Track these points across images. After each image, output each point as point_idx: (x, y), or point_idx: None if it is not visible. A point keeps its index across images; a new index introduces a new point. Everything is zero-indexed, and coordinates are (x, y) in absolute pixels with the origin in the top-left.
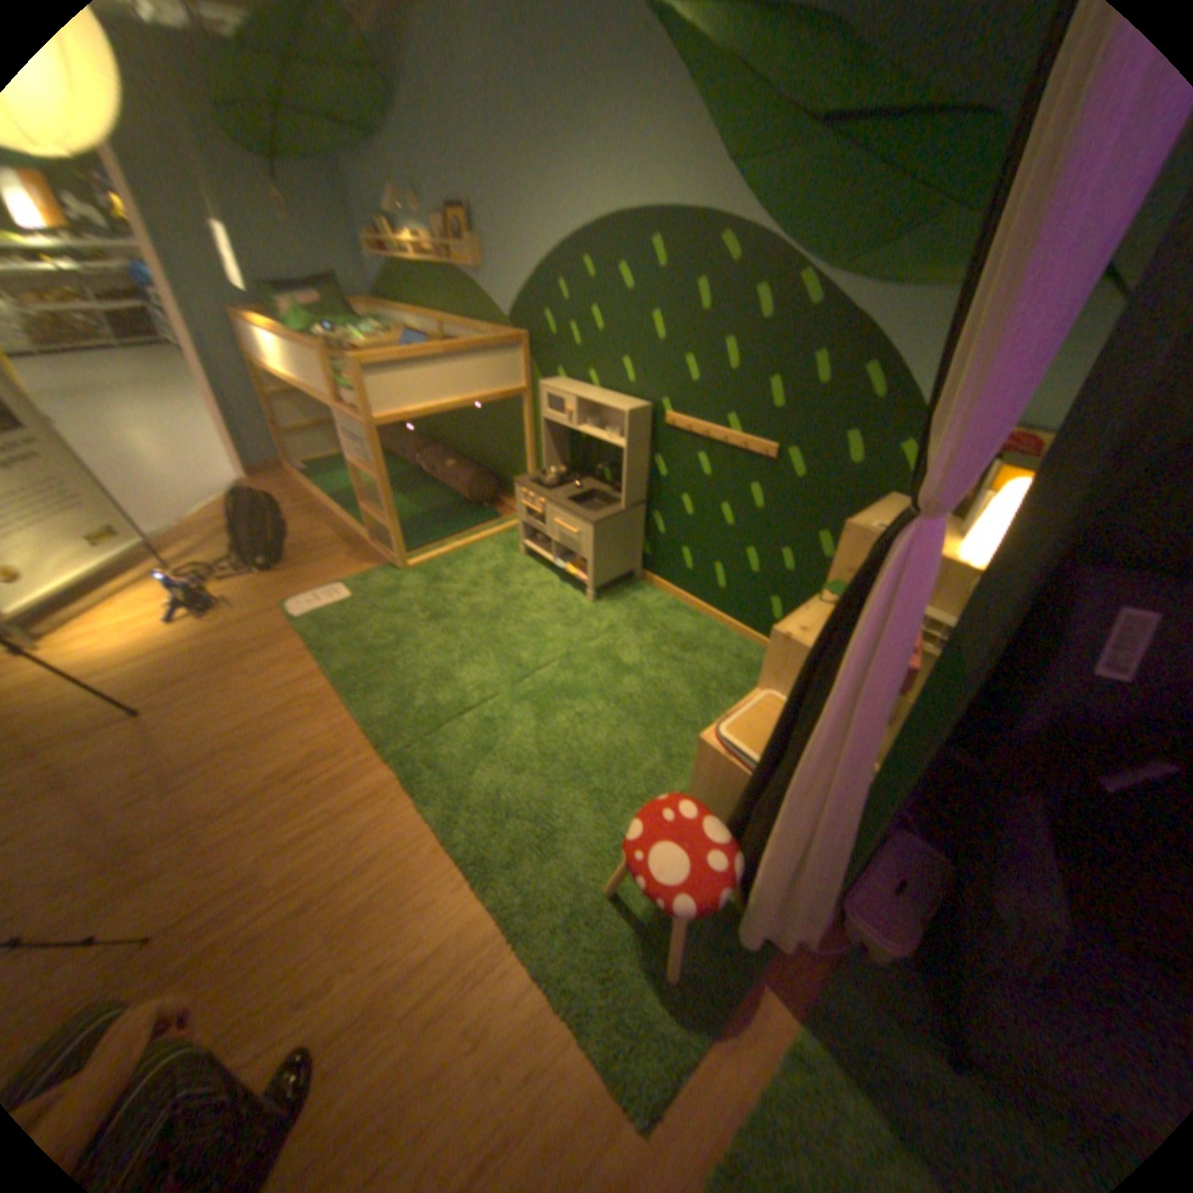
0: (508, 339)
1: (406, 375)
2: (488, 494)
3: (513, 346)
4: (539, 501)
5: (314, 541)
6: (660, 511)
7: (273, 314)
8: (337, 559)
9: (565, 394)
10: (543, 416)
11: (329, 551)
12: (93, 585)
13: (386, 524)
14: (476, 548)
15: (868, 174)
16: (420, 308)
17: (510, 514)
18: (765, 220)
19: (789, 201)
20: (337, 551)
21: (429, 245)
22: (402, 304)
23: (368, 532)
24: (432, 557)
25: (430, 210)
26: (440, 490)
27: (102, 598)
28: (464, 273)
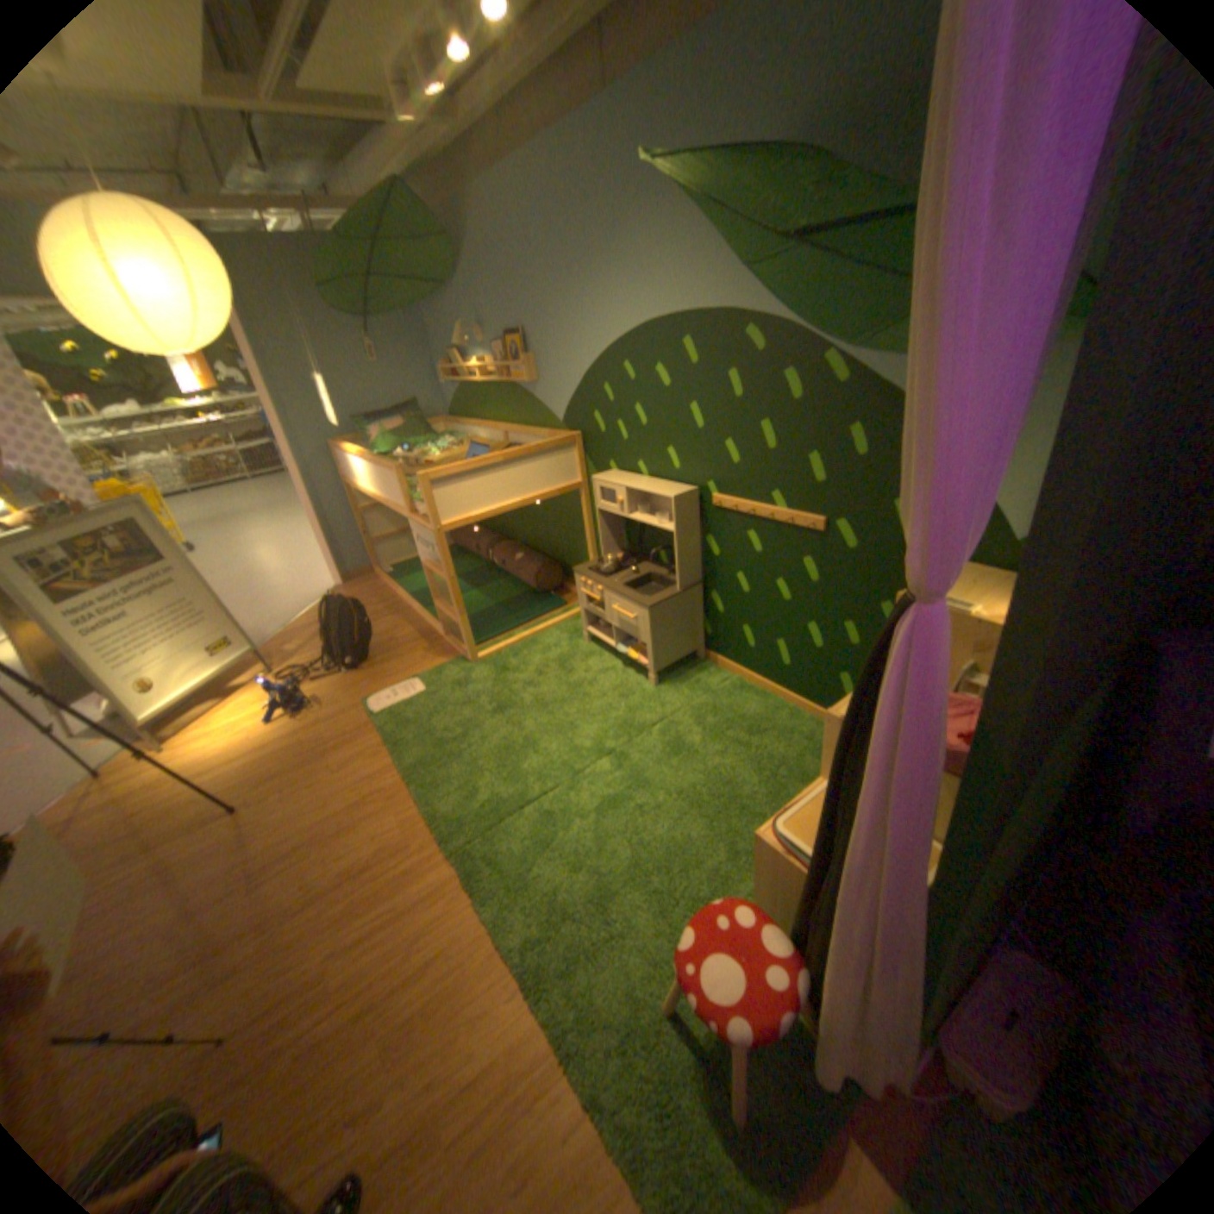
0: (562, 439)
1: (470, 482)
2: (552, 582)
3: (567, 445)
4: (595, 588)
5: (395, 638)
6: (715, 590)
7: (363, 440)
8: (414, 654)
9: (614, 485)
10: (596, 507)
11: (407, 646)
12: (208, 690)
13: (455, 620)
14: (541, 635)
15: (871, 260)
16: (487, 420)
17: (575, 600)
18: (782, 311)
19: (801, 293)
20: (414, 646)
21: (491, 367)
22: (472, 418)
23: (441, 627)
24: (499, 647)
25: (490, 337)
26: (509, 581)
27: (215, 701)
28: (522, 386)
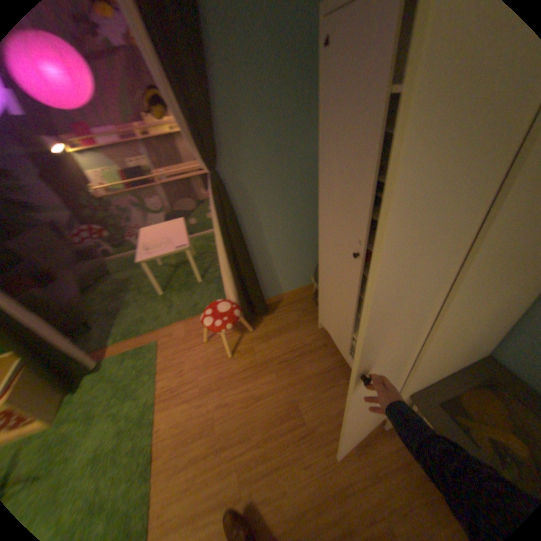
0: None
1: None
2: None
3: None
4: None
5: None
6: None
7: None
8: None
9: None
10: None
11: None
12: None
13: None
14: None
15: None
16: None
17: None
18: None
19: None
20: None
21: None
22: None
23: None
24: None
25: None
26: None
27: None
28: None
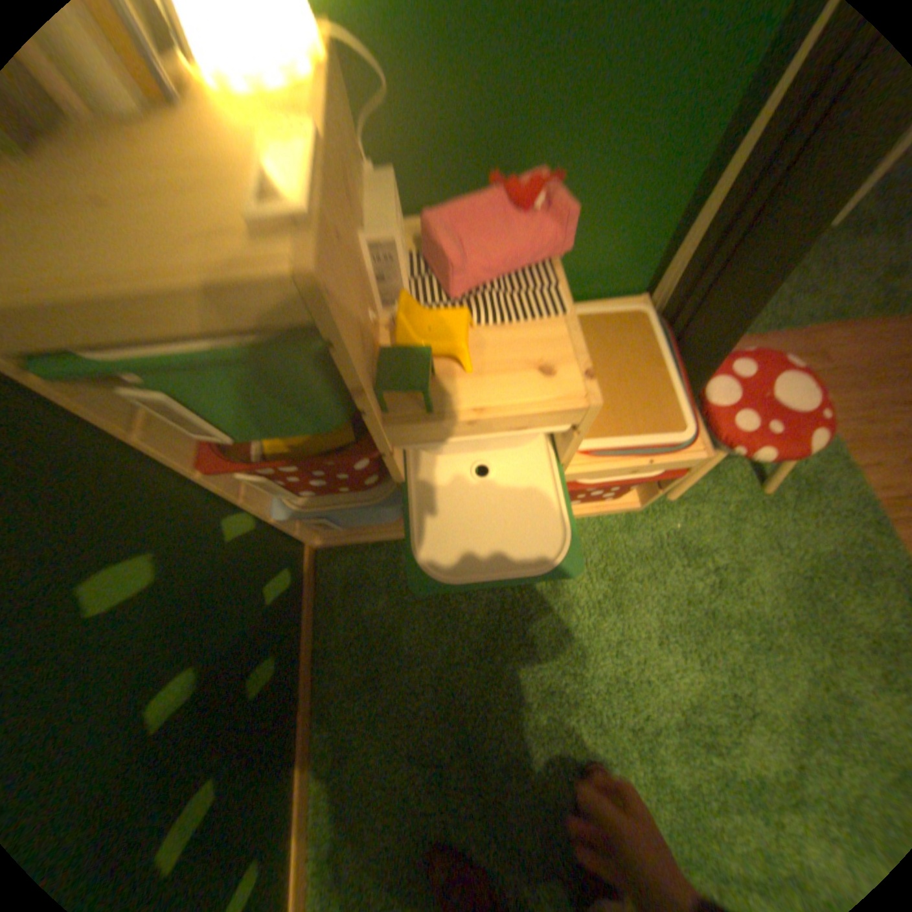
0: None
1: None
2: None
3: None
4: None
5: None
6: None
7: None
8: None
9: None
10: None
11: None
12: None
13: None
14: None
15: None
16: None
17: None
18: None
19: None
20: None
21: None
22: None
23: None
24: None
25: None
26: None
27: None
28: None
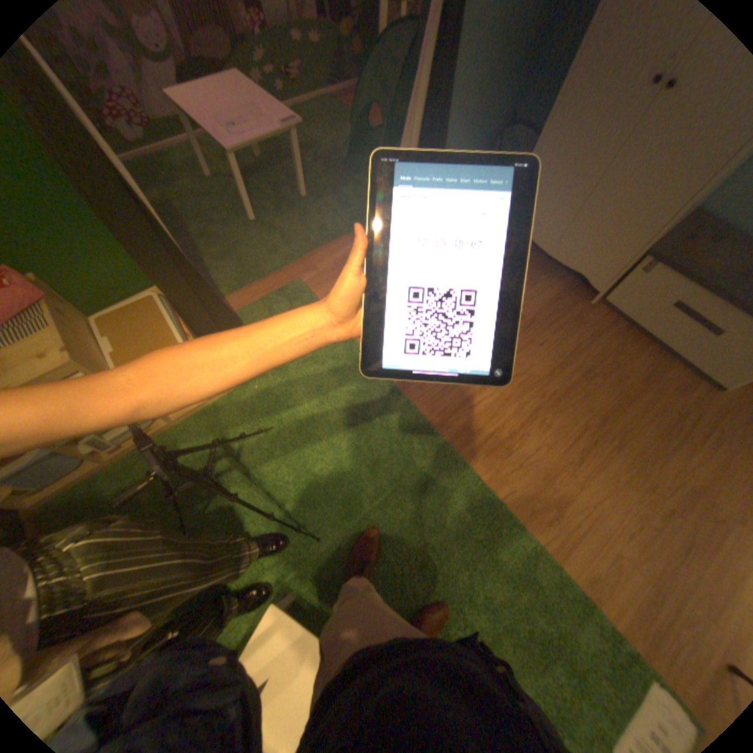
0: None
1: None
2: None
3: None
4: None
5: None
6: None
7: None
8: None
9: None
10: None
11: None
12: None
13: None
14: None
15: None
16: None
17: None
18: None
19: None
20: None
21: None
22: None
23: None
24: None
25: None
26: None
27: None
28: None
